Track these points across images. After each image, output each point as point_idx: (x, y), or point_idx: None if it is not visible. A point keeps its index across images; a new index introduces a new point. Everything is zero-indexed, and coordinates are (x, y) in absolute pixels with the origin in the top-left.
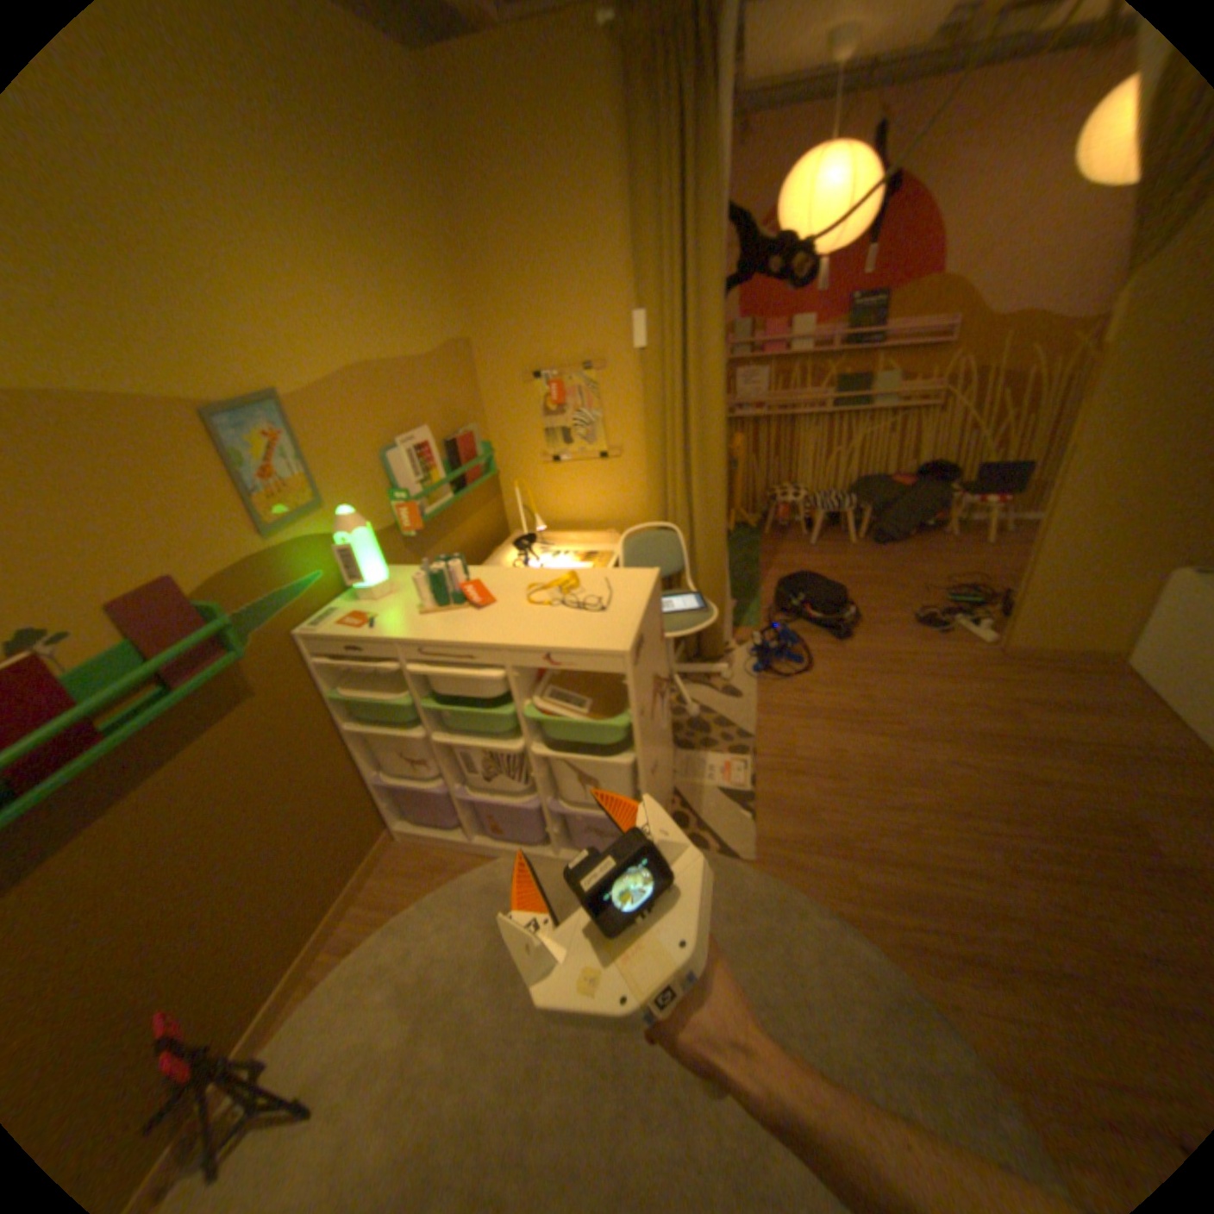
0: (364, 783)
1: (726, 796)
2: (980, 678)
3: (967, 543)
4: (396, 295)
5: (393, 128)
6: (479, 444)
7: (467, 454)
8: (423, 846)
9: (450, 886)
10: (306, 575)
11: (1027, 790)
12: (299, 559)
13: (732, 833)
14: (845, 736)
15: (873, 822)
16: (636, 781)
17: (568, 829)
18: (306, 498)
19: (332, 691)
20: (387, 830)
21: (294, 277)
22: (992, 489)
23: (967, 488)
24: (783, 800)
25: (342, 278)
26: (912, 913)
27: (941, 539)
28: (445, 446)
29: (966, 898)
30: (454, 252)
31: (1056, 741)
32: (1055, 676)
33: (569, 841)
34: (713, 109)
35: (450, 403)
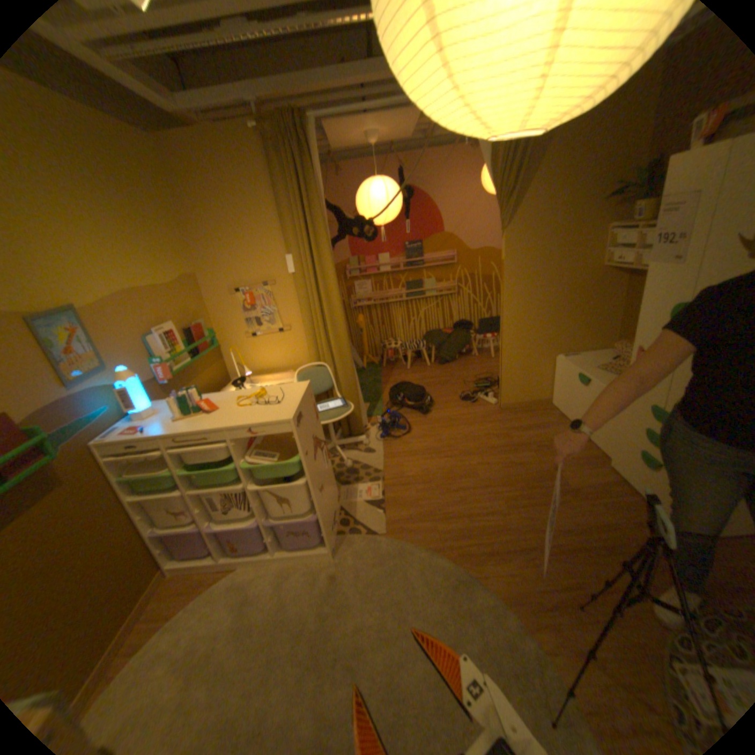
0: (141, 540)
1: (369, 505)
2: (490, 422)
3: (482, 359)
4: (146, 253)
5: (139, 169)
6: (205, 330)
7: (197, 336)
8: (185, 576)
9: (205, 594)
10: (95, 410)
11: (513, 469)
12: (90, 401)
13: (373, 523)
14: (428, 462)
15: (444, 500)
16: (311, 498)
17: (278, 541)
18: (94, 365)
19: (116, 479)
20: (159, 571)
21: (82, 246)
22: (488, 331)
23: (477, 332)
24: (399, 500)
25: (112, 245)
26: (463, 539)
27: (470, 359)
28: (183, 332)
29: (488, 525)
30: (181, 229)
31: (524, 444)
32: (523, 415)
33: (279, 547)
34: (309, 165)
35: (184, 309)
